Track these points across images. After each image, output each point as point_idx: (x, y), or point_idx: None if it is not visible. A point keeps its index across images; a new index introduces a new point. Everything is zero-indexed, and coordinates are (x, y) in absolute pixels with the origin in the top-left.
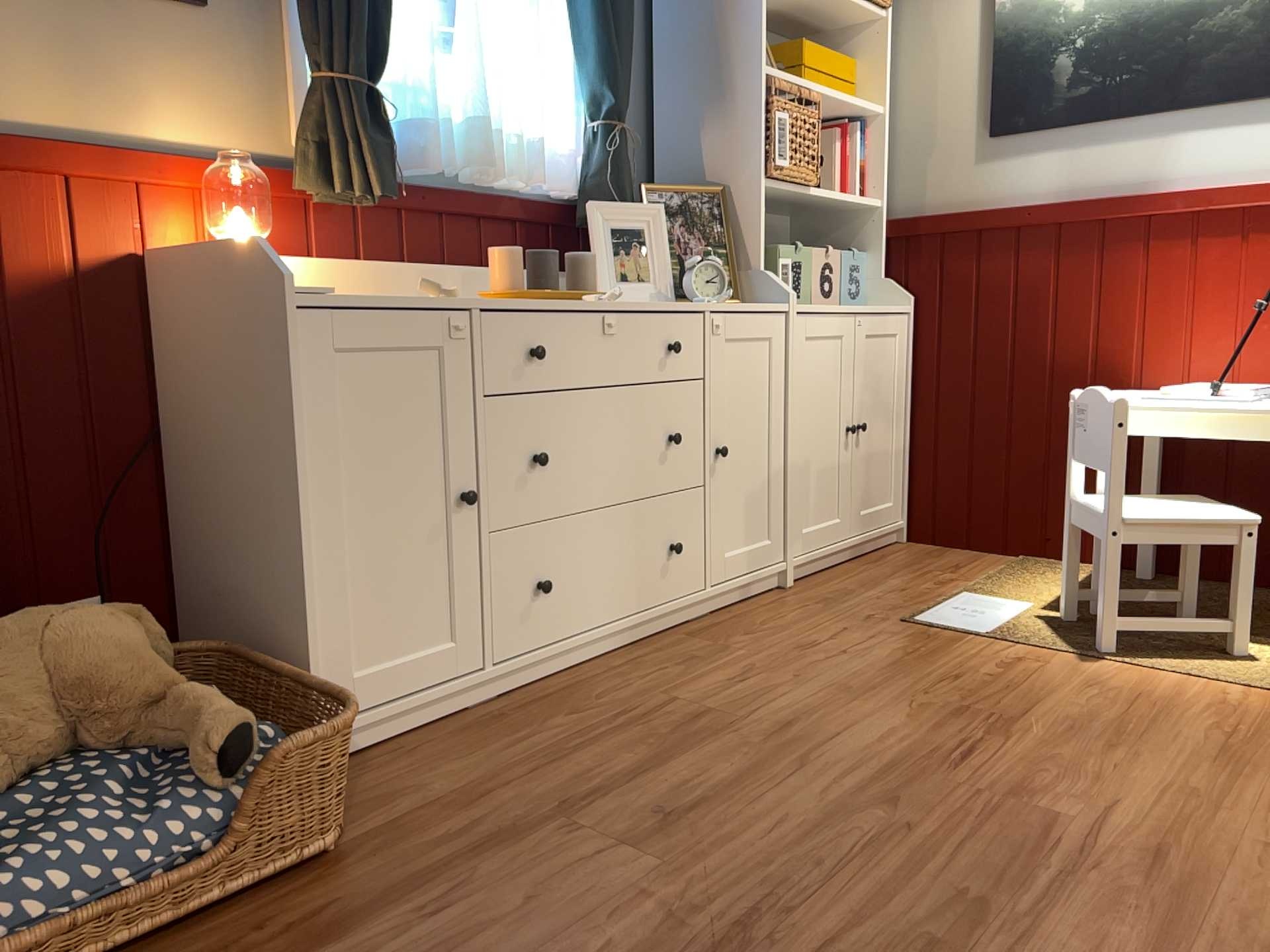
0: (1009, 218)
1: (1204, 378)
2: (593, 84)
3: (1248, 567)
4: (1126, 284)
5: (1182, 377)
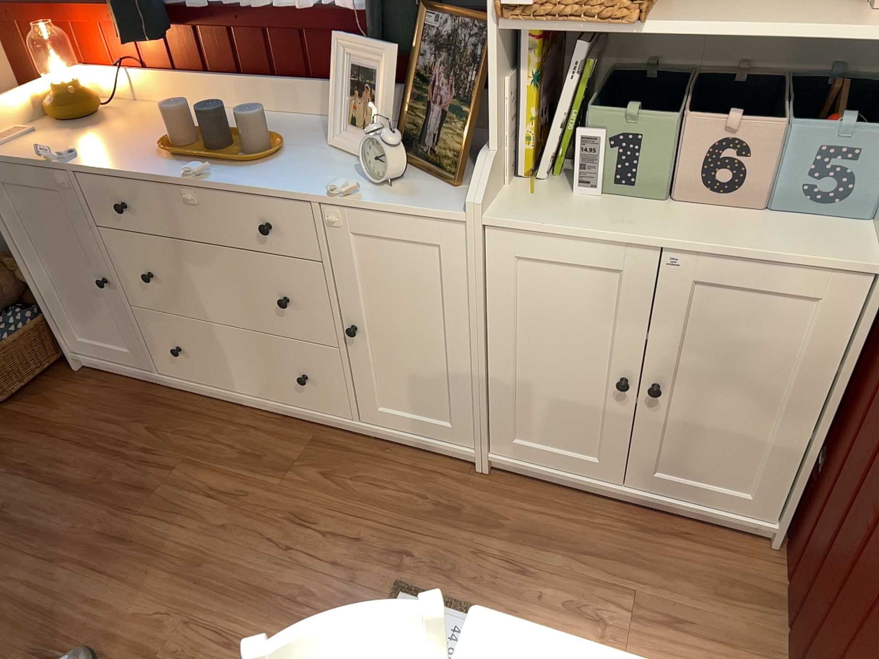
0: None
1: None
2: None
3: None
4: None
5: None
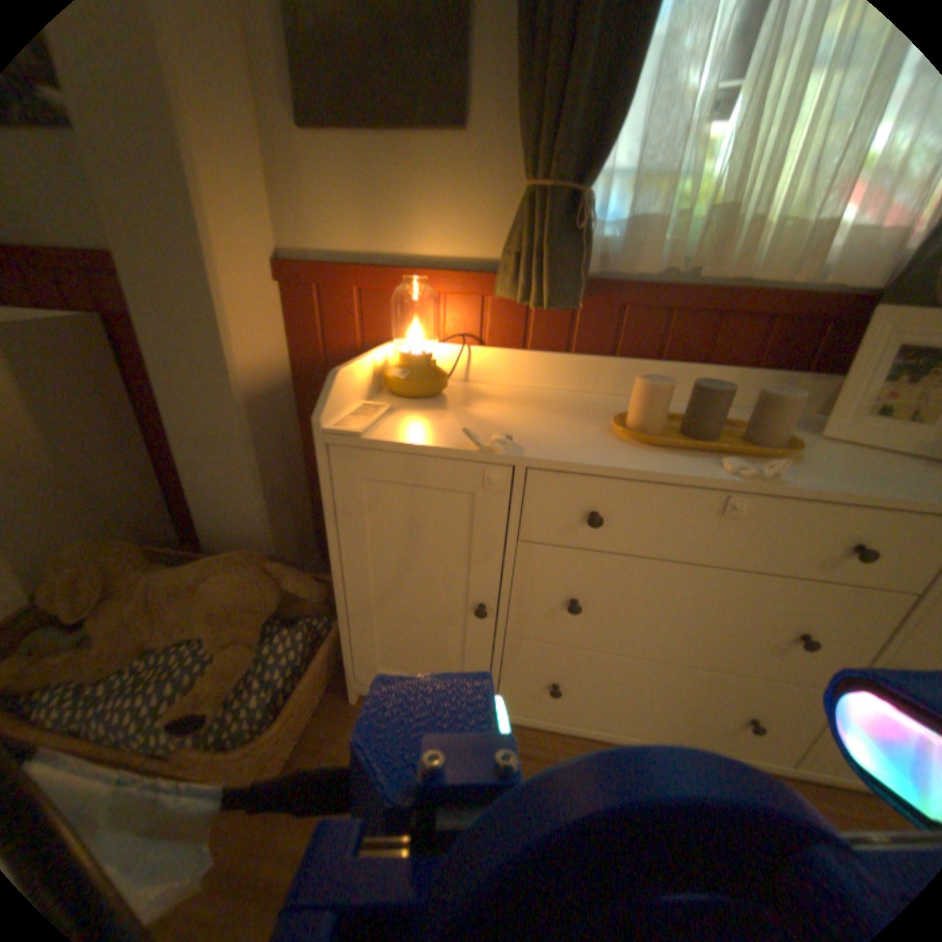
0: None
1: None
2: None
3: None
4: None
5: None
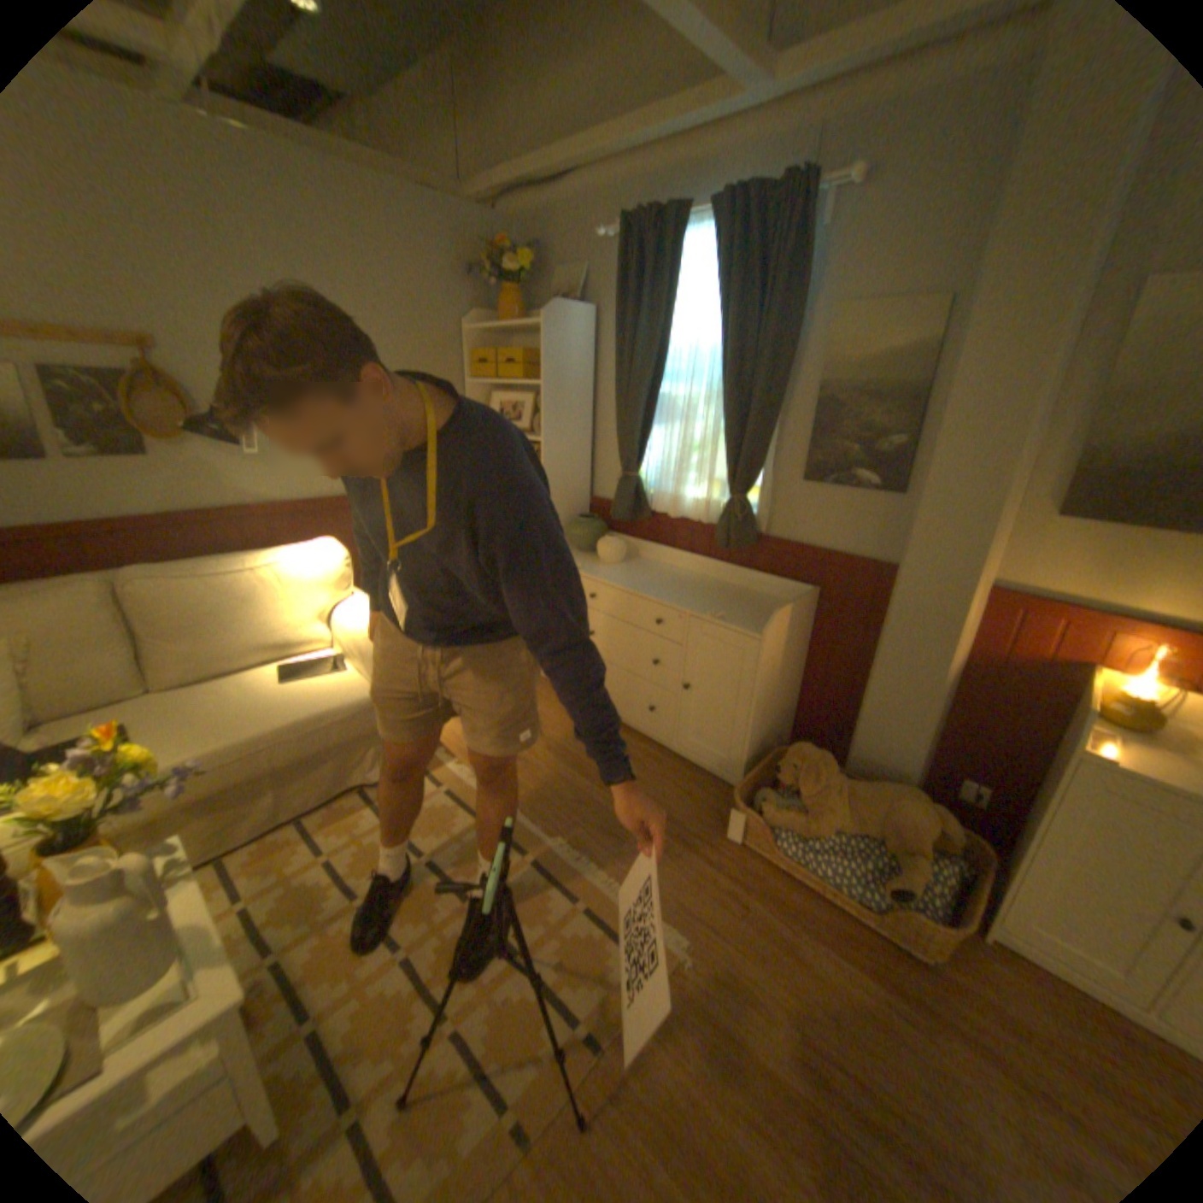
0: None
1: None
2: None
3: None
4: None
5: None
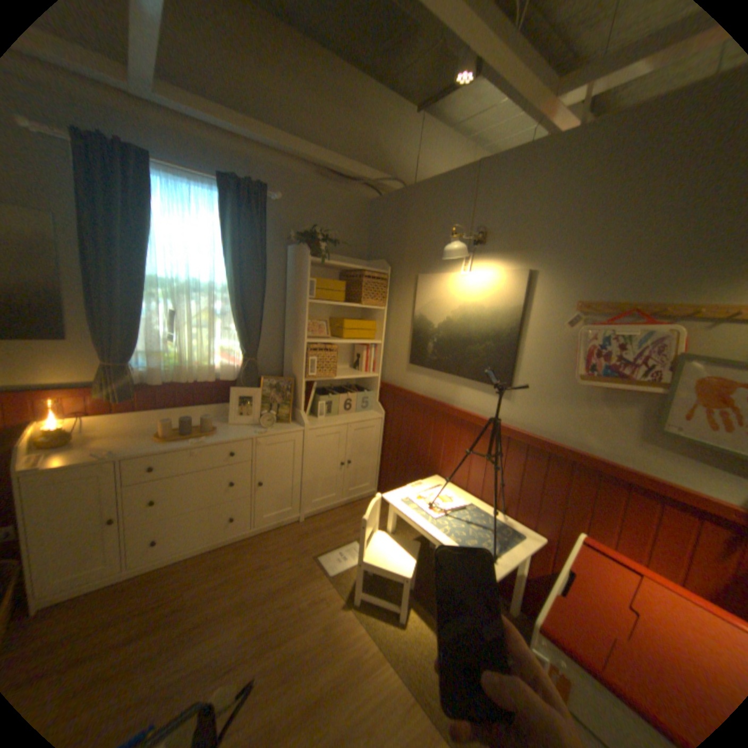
0: (411, 397)
1: (459, 483)
2: (240, 345)
3: (407, 595)
4: (441, 436)
5: (453, 479)
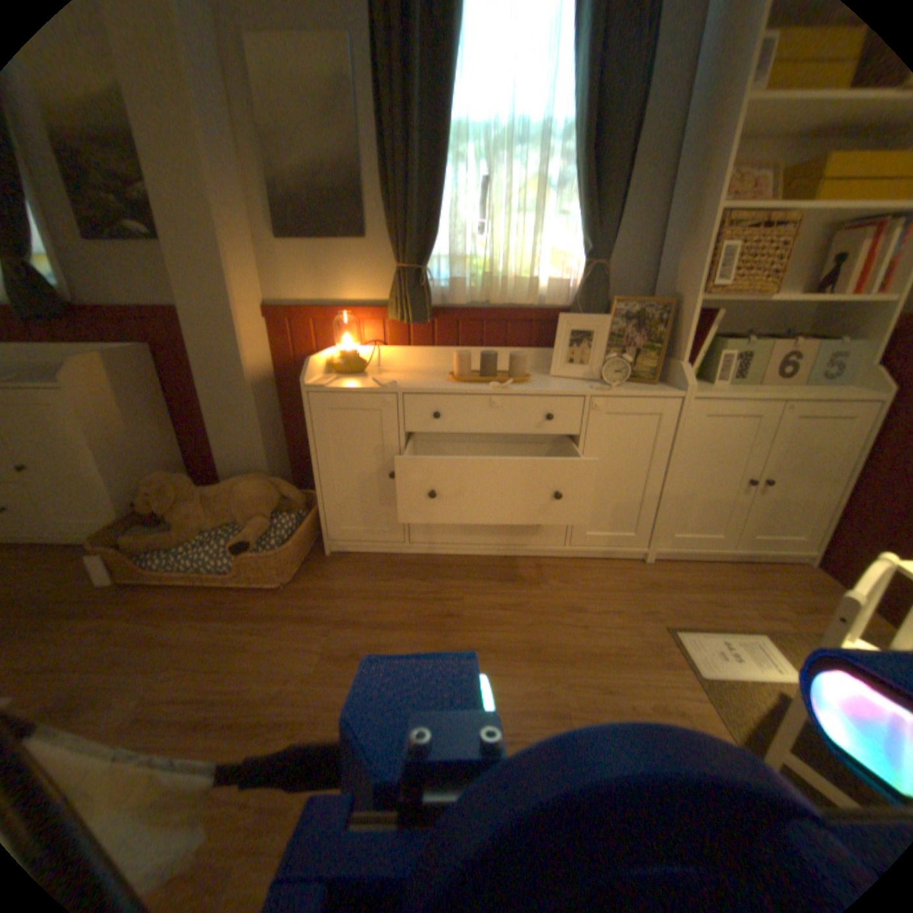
0: None
1: None
2: (584, 235)
3: None
4: None
5: None
